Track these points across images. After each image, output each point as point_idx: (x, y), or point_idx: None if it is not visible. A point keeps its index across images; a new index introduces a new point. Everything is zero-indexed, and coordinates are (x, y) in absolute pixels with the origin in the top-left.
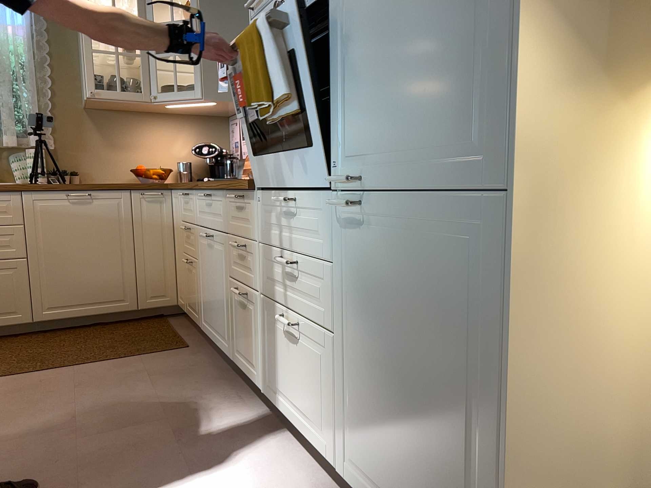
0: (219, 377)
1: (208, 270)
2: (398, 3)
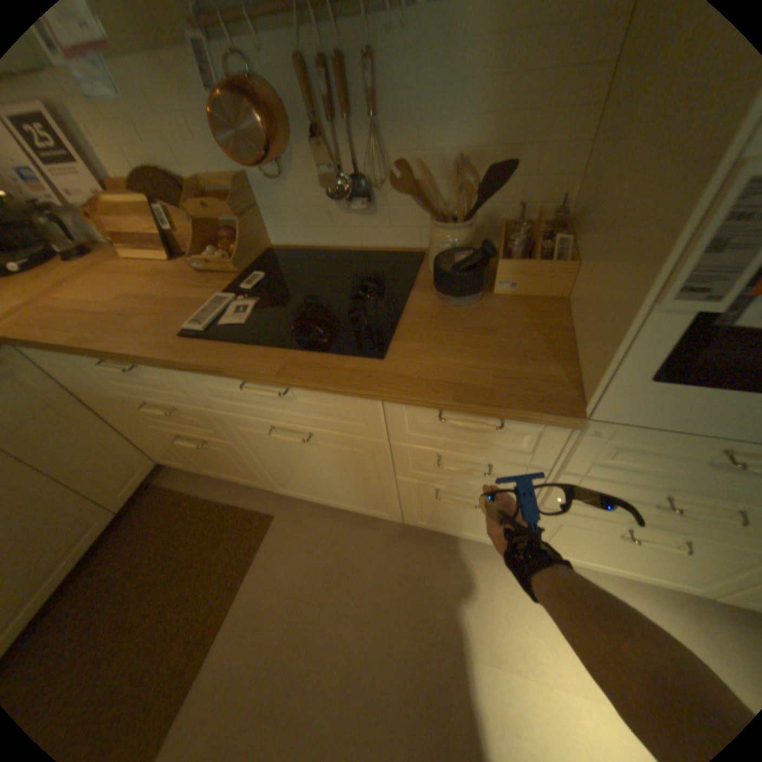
0: (381, 536)
1: (294, 459)
2: None
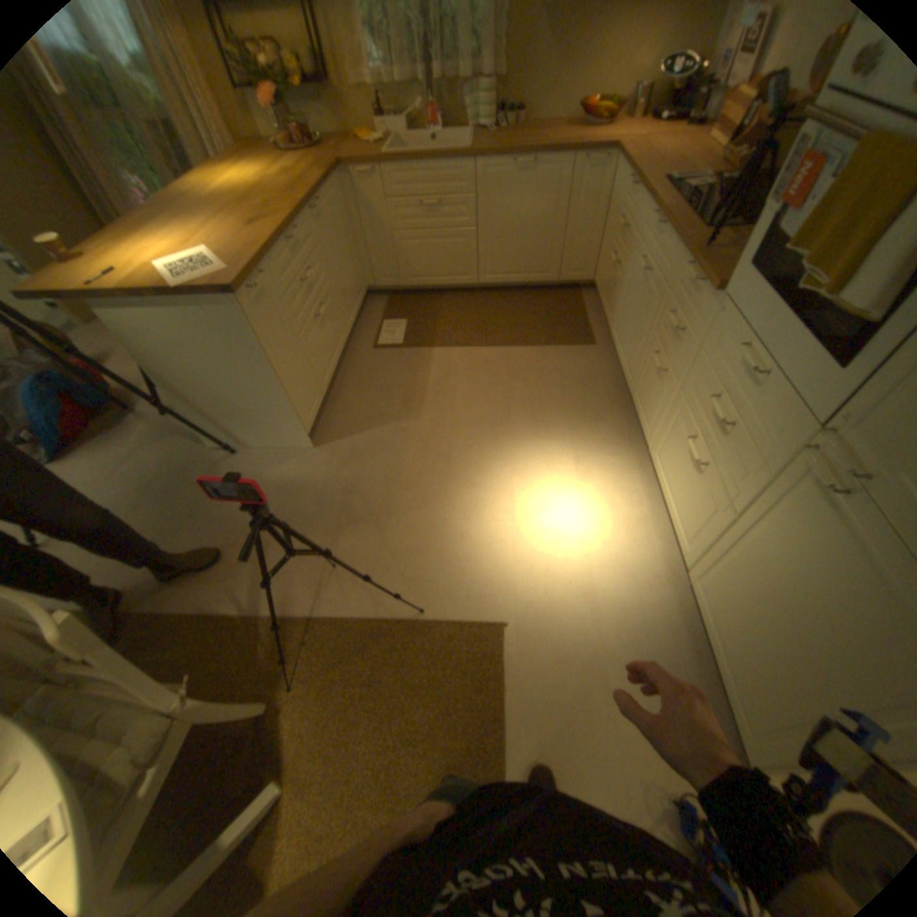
0: (613, 397)
1: (633, 296)
2: None
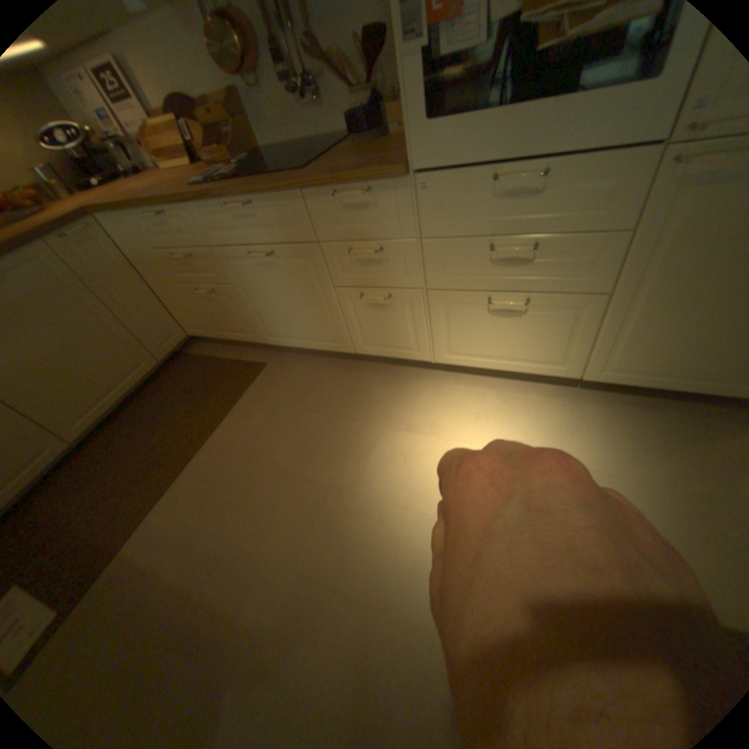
0: (341, 370)
1: (269, 289)
2: None
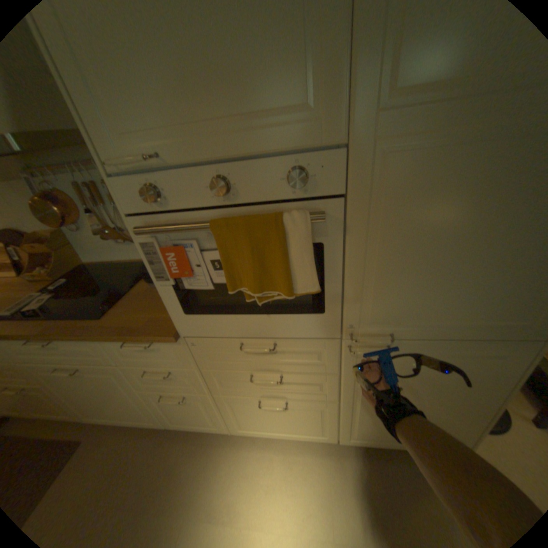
0: (153, 443)
1: (79, 391)
2: (463, 231)
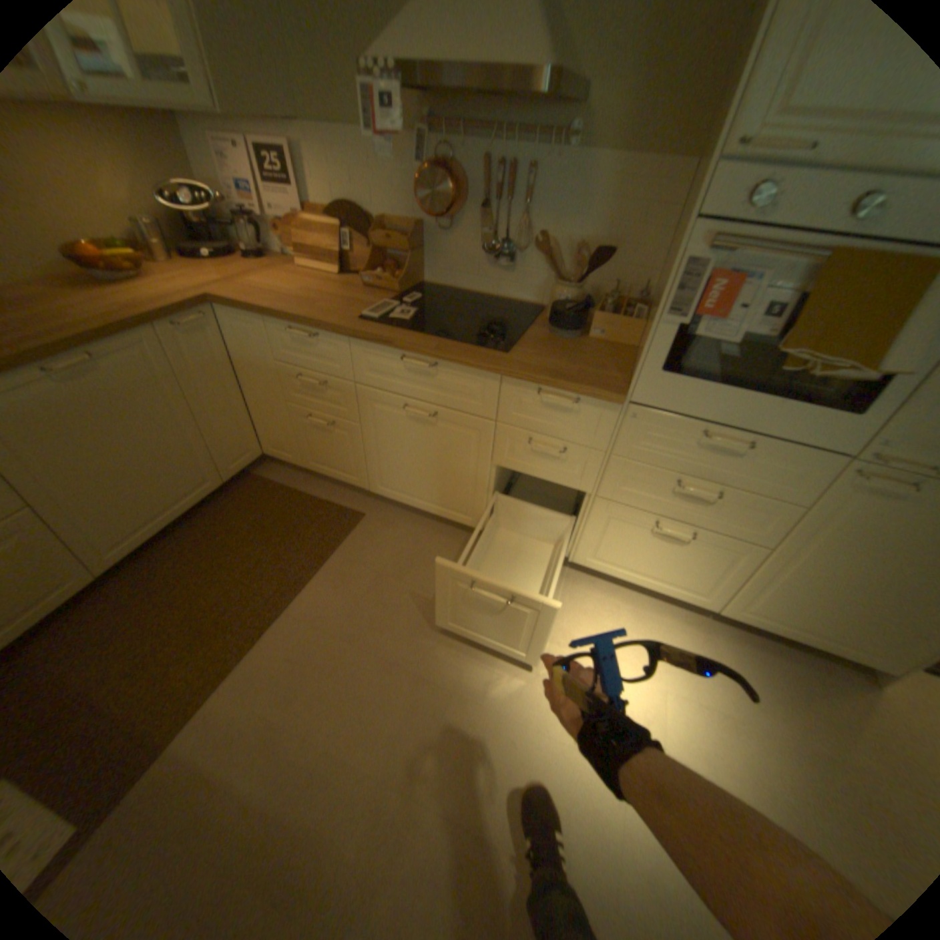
0: (459, 544)
1: (409, 444)
2: None
